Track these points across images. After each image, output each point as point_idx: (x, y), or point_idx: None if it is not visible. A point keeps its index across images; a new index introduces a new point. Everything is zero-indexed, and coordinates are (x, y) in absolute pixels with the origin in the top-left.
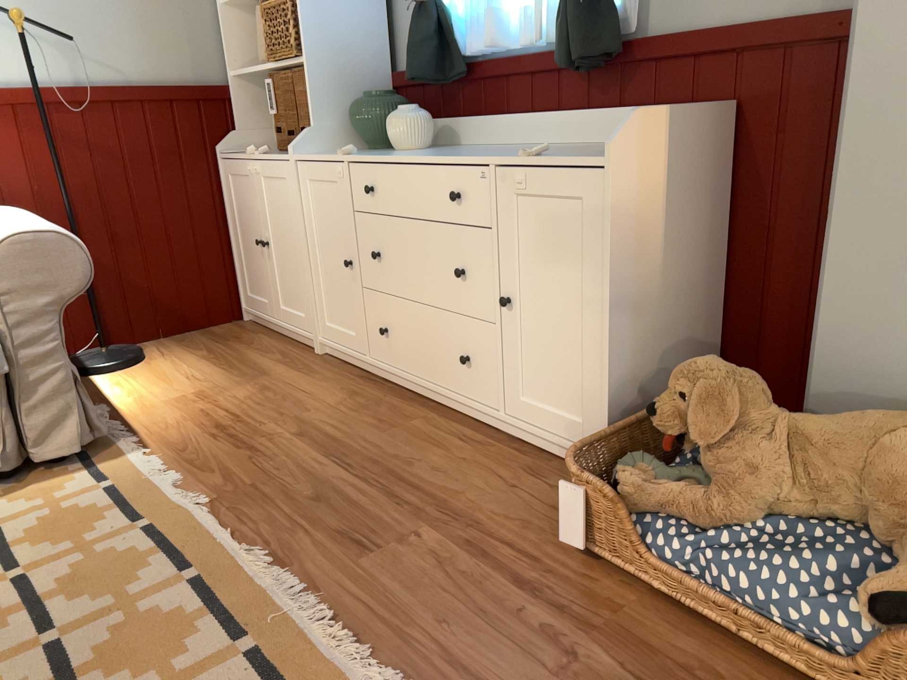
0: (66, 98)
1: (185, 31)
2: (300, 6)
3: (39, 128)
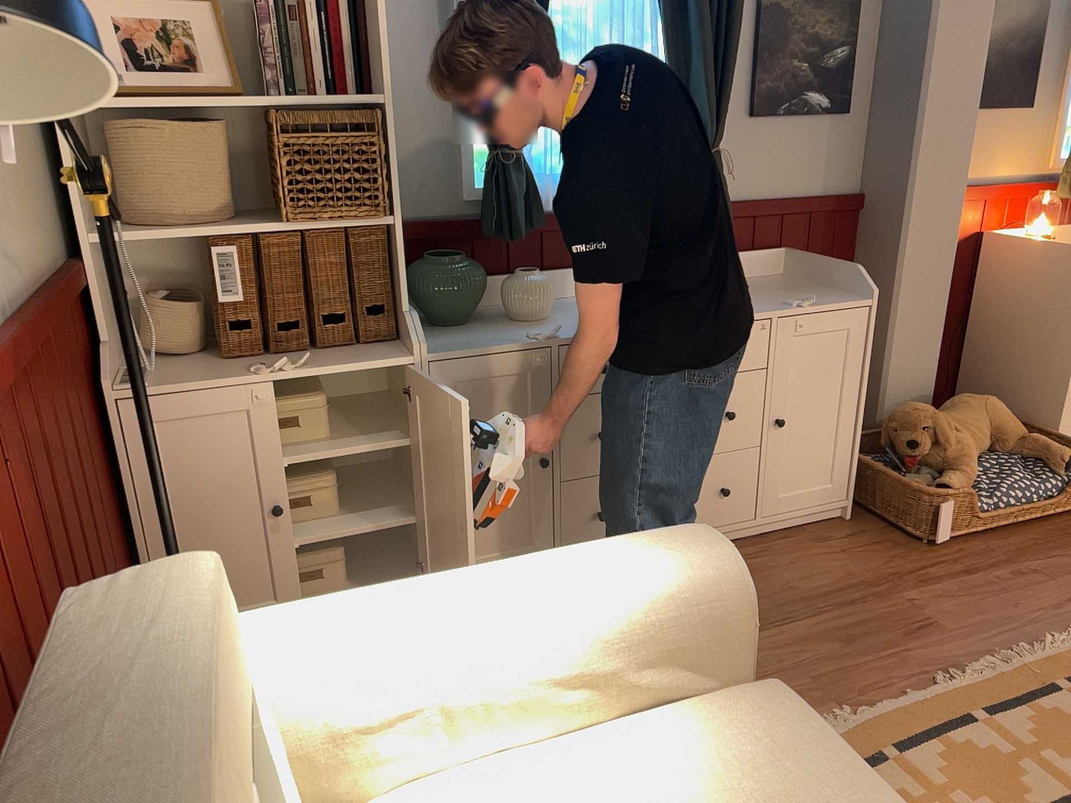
0: (18, 343)
1: (27, 156)
2: (392, 143)
3: (1, 433)
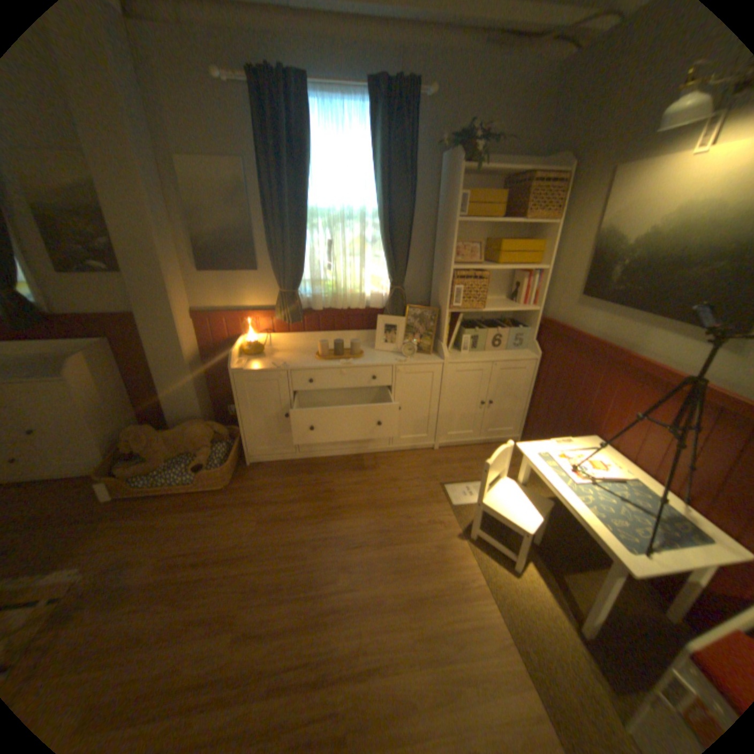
0: None
1: None
2: None
3: None
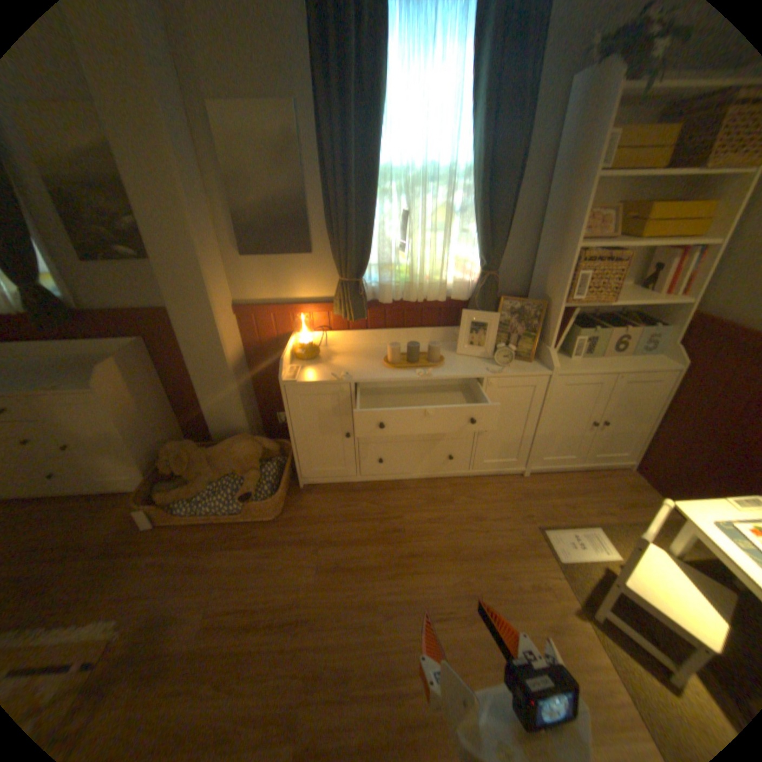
0: None
1: None
2: None
3: None
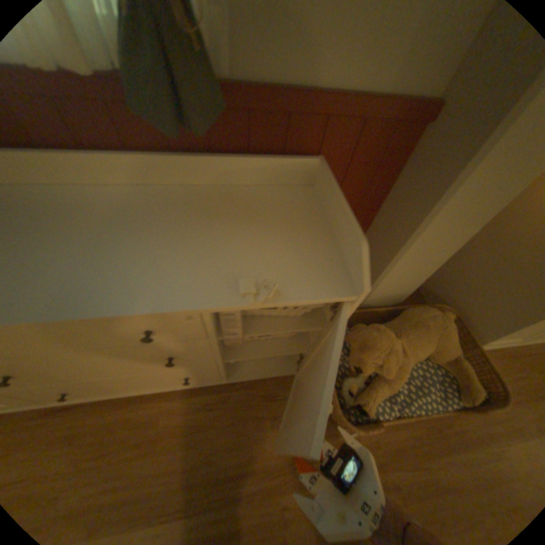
0: None
1: None
2: None
3: None
